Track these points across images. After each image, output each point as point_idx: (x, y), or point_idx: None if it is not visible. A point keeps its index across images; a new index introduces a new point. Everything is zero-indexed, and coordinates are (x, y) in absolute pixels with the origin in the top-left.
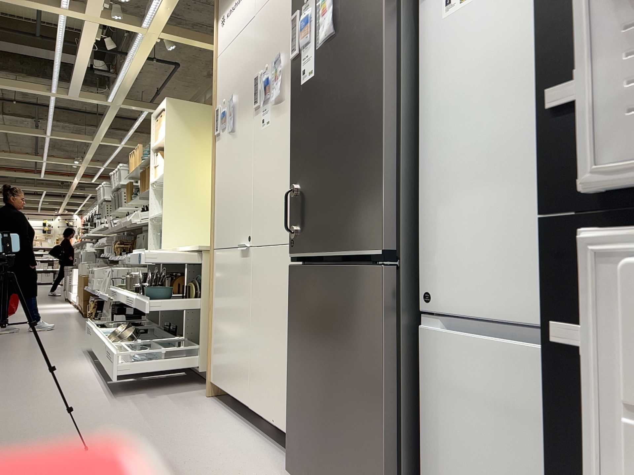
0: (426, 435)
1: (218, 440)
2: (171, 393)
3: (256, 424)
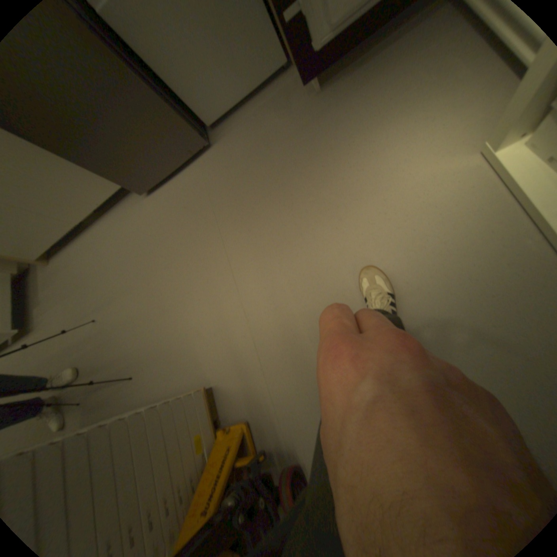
0: (162, 78)
1: (100, 244)
2: (39, 292)
3: (89, 225)
